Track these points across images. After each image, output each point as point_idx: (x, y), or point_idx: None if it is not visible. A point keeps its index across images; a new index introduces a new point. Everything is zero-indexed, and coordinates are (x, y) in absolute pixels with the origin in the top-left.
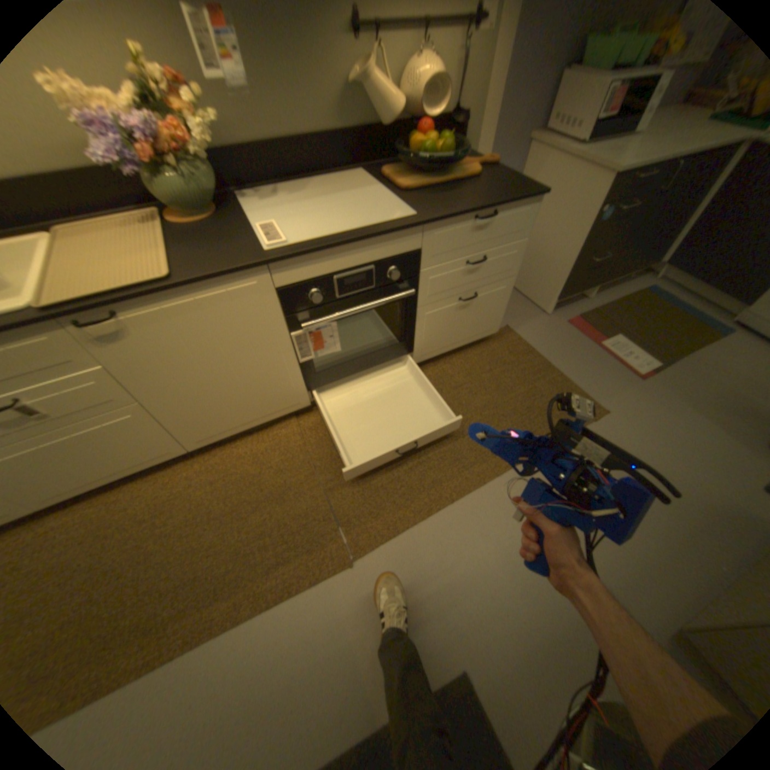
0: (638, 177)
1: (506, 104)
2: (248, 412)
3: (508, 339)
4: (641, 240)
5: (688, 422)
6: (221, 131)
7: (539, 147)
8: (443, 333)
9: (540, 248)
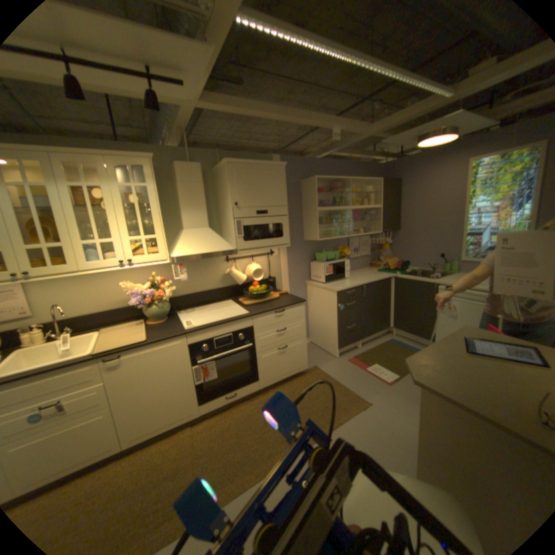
0: (348, 294)
1: (290, 274)
2: (163, 420)
3: (316, 373)
4: (369, 318)
5: (417, 406)
6: (175, 292)
7: (309, 286)
8: (274, 369)
9: (323, 326)
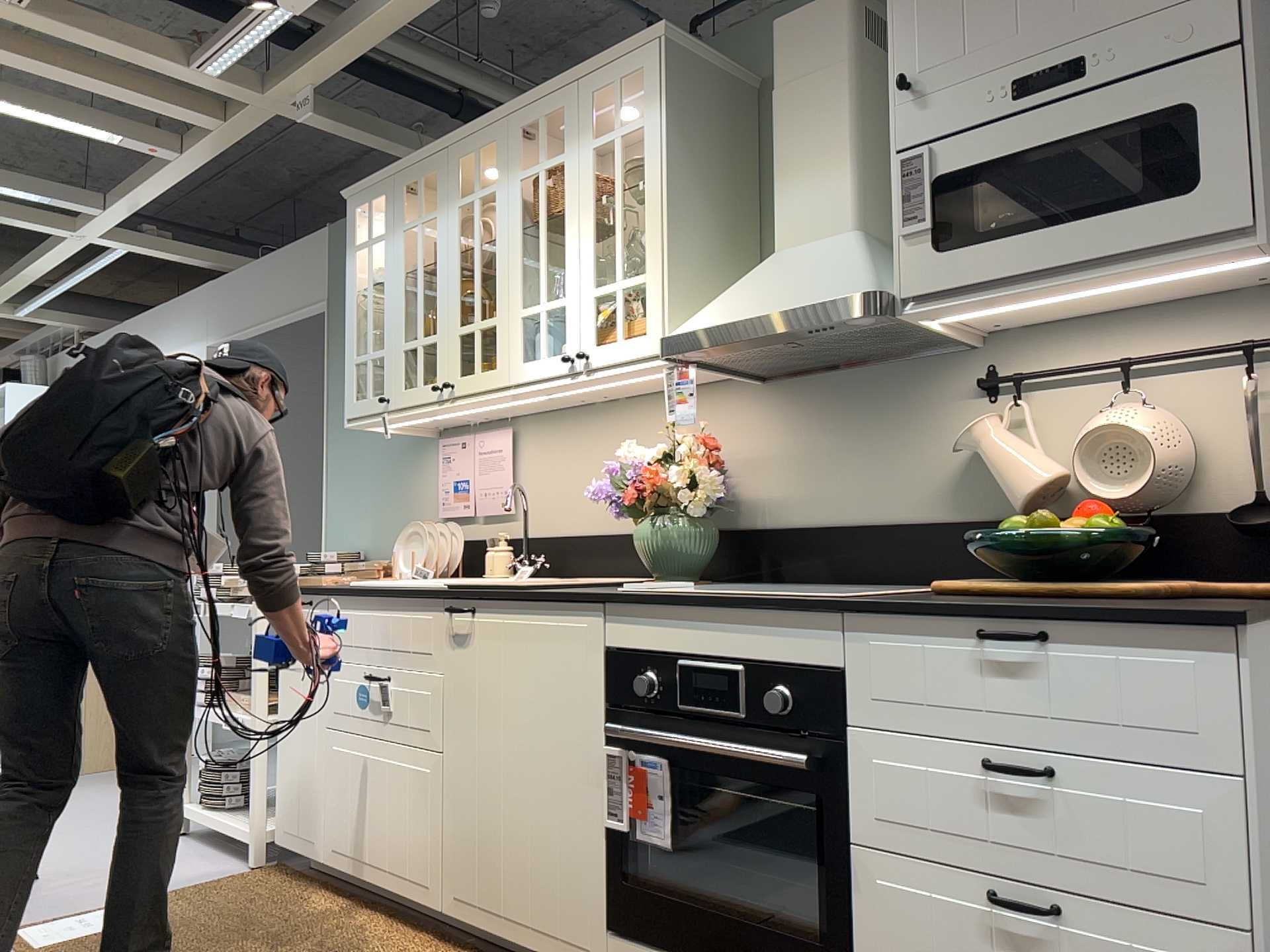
0: None
1: None
2: (520, 890)
3: None
4: None
5: None
6: (776, 508)
7: None
8: None
9: None
